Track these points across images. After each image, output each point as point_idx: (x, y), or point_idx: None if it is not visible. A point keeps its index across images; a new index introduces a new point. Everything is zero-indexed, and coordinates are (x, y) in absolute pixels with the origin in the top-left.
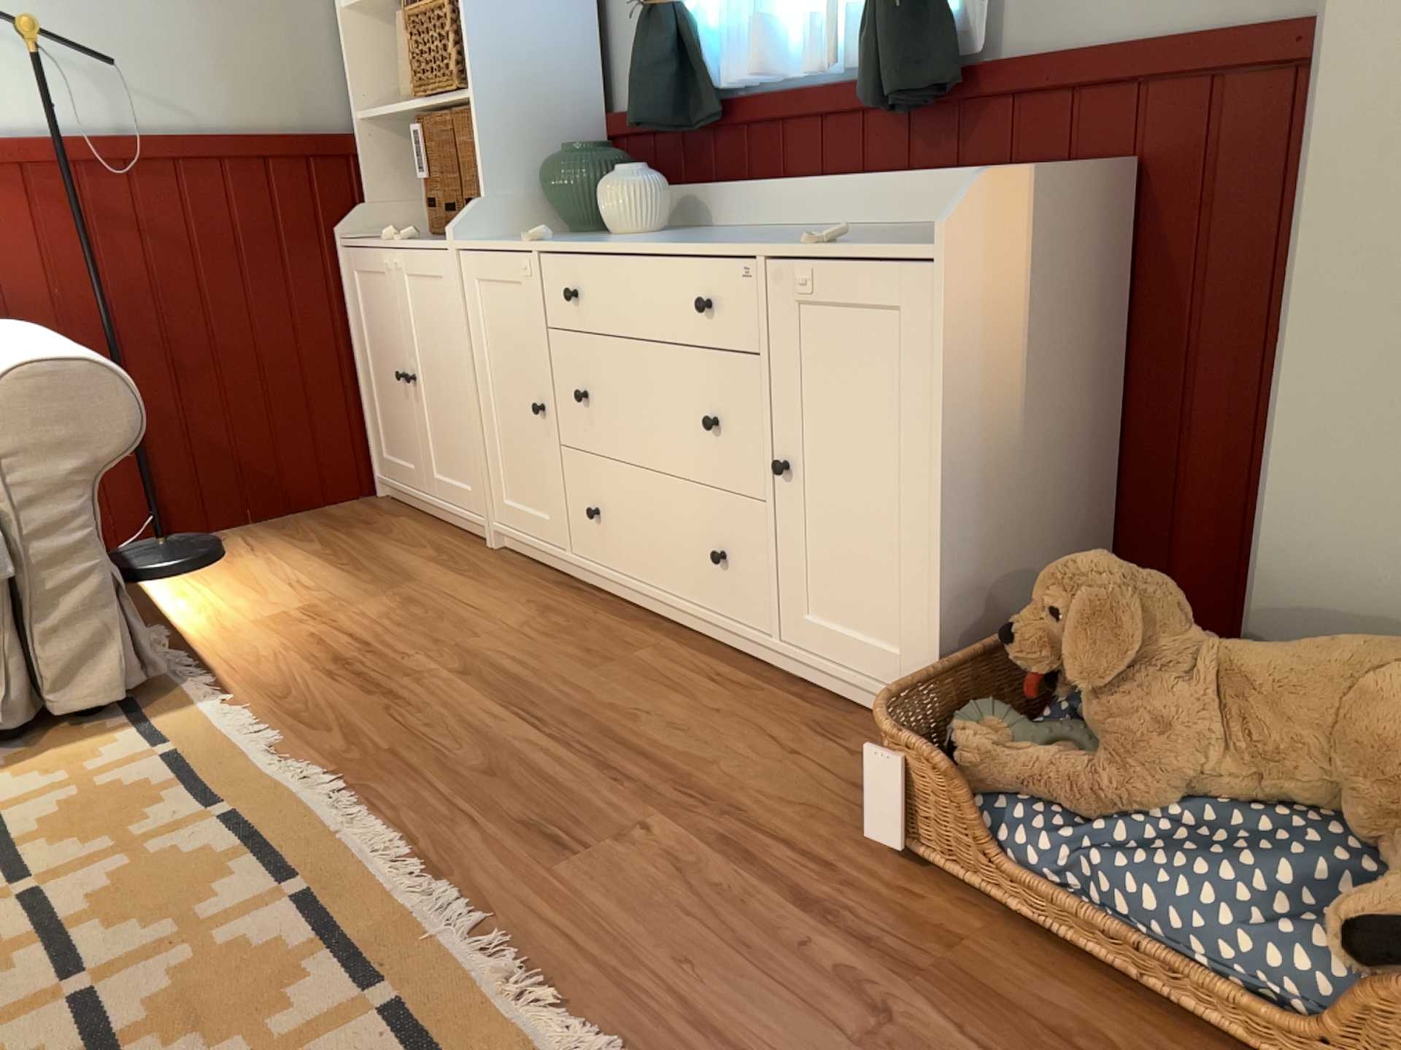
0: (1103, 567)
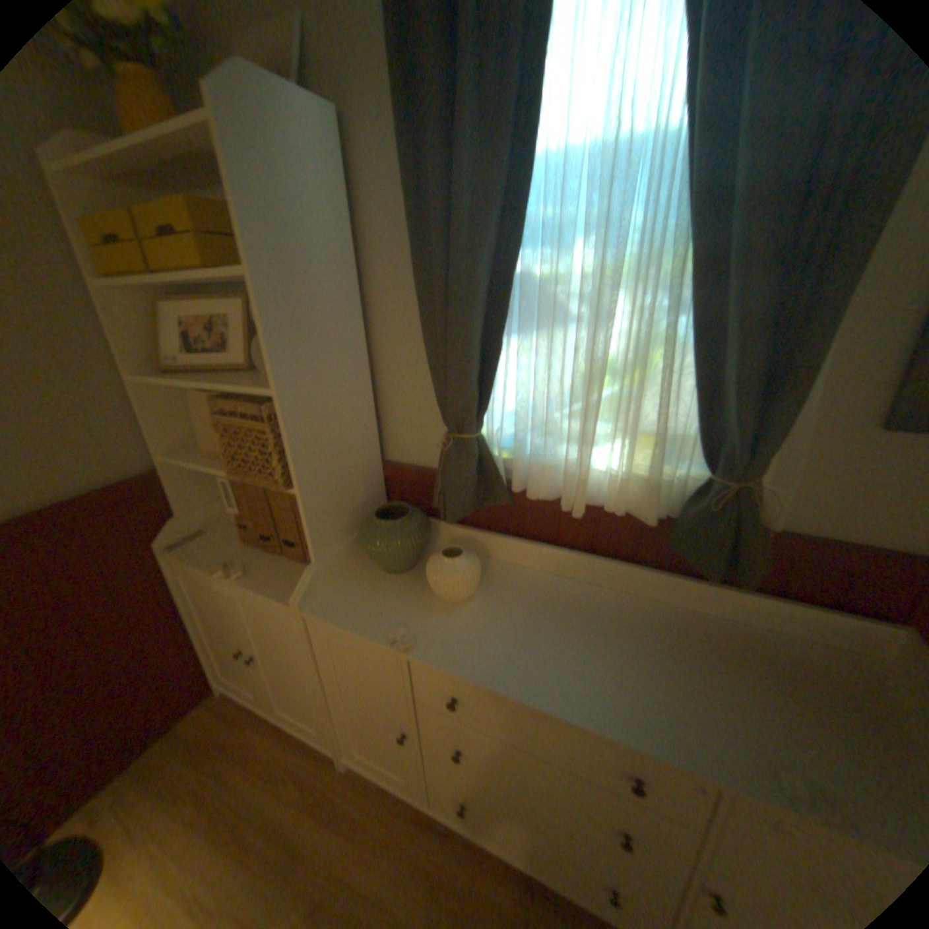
0: None
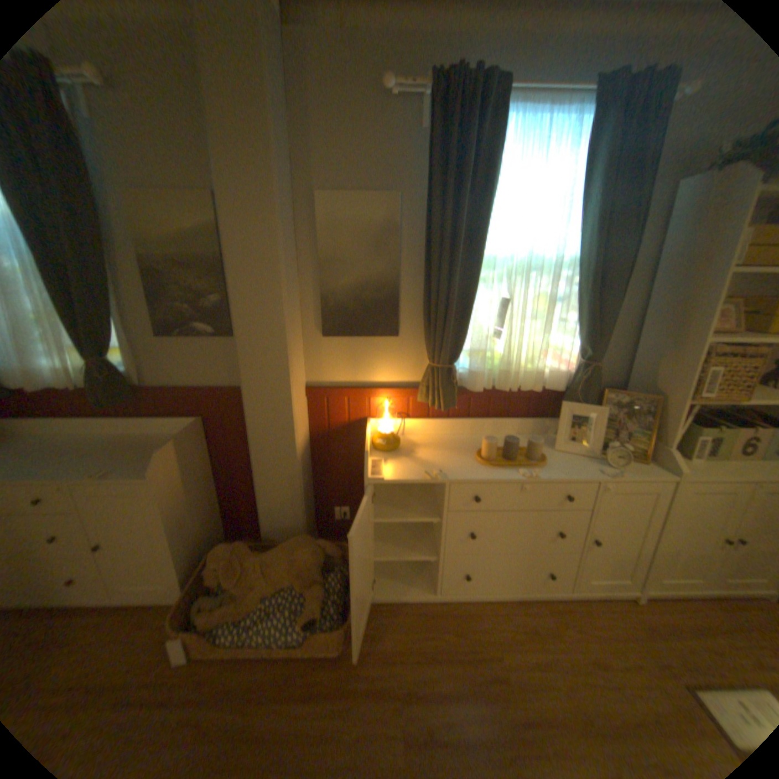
0: (225, 552)
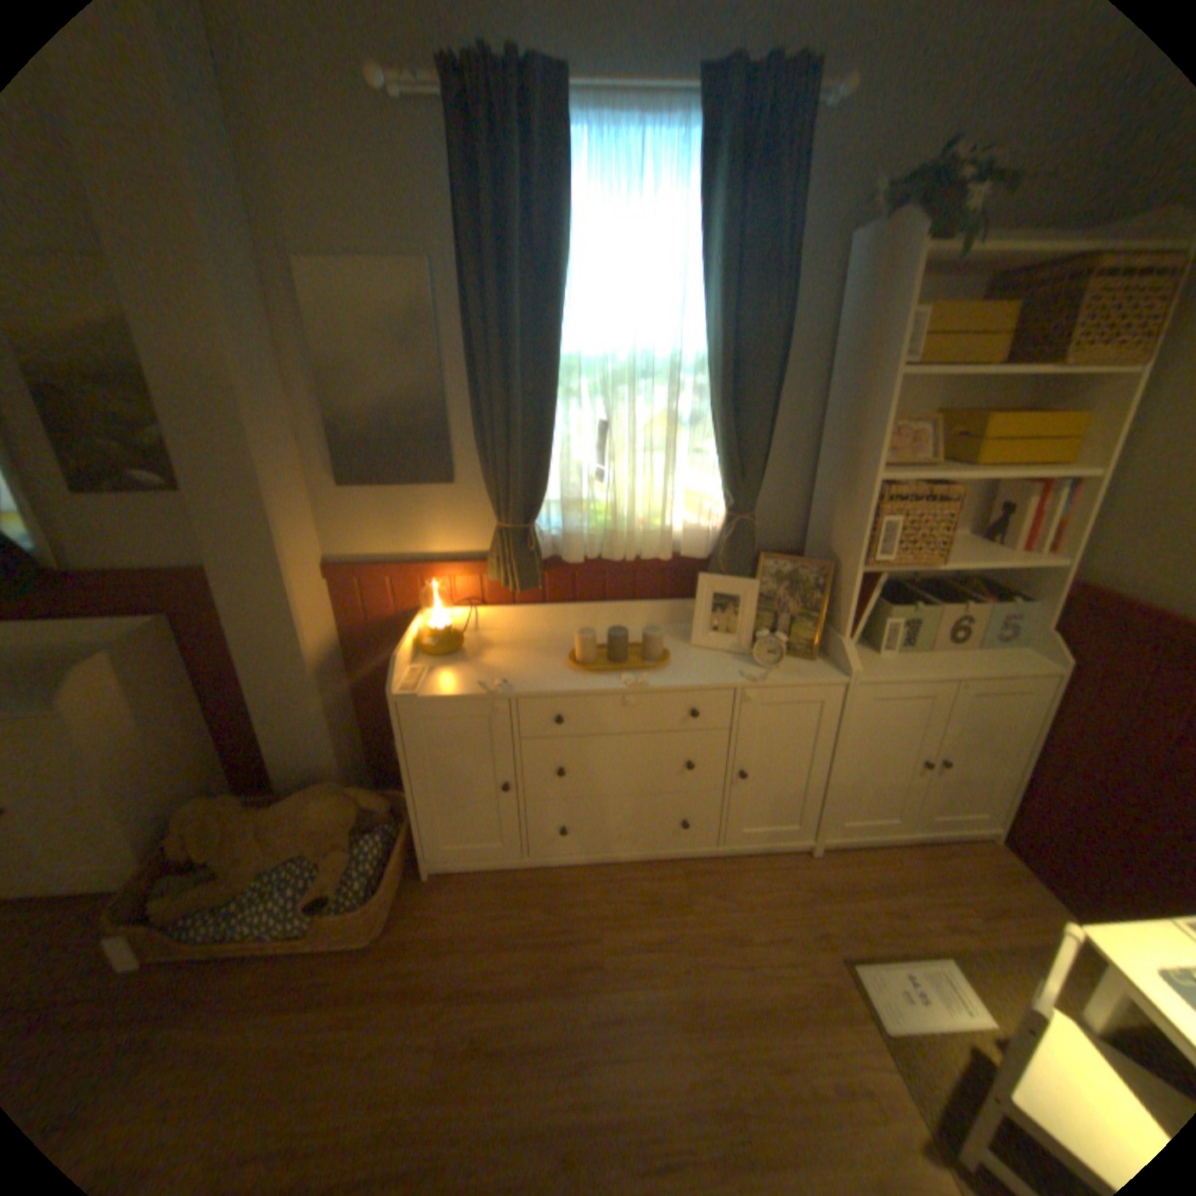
0: (197, 810)
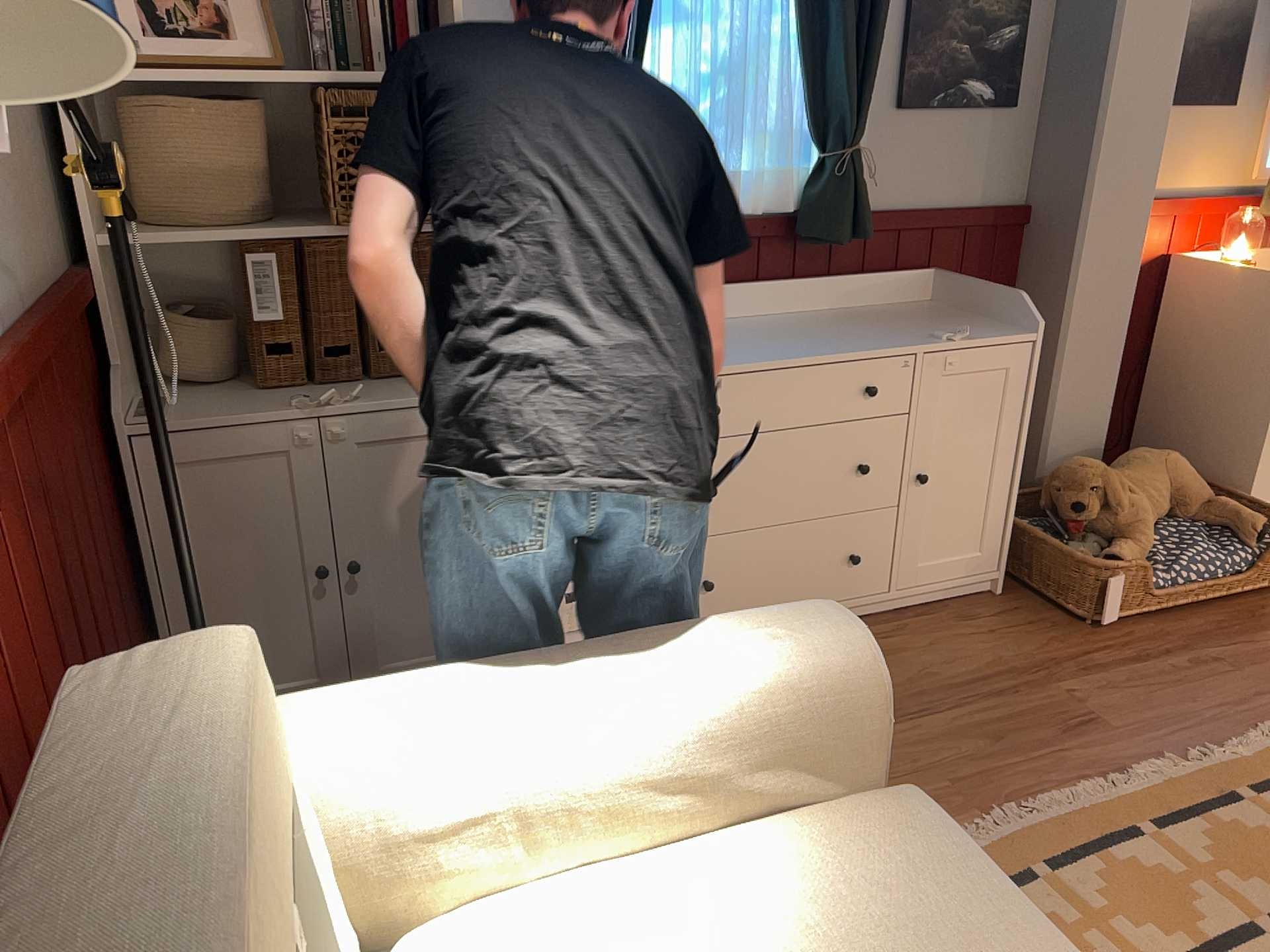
0: (1092, 462)
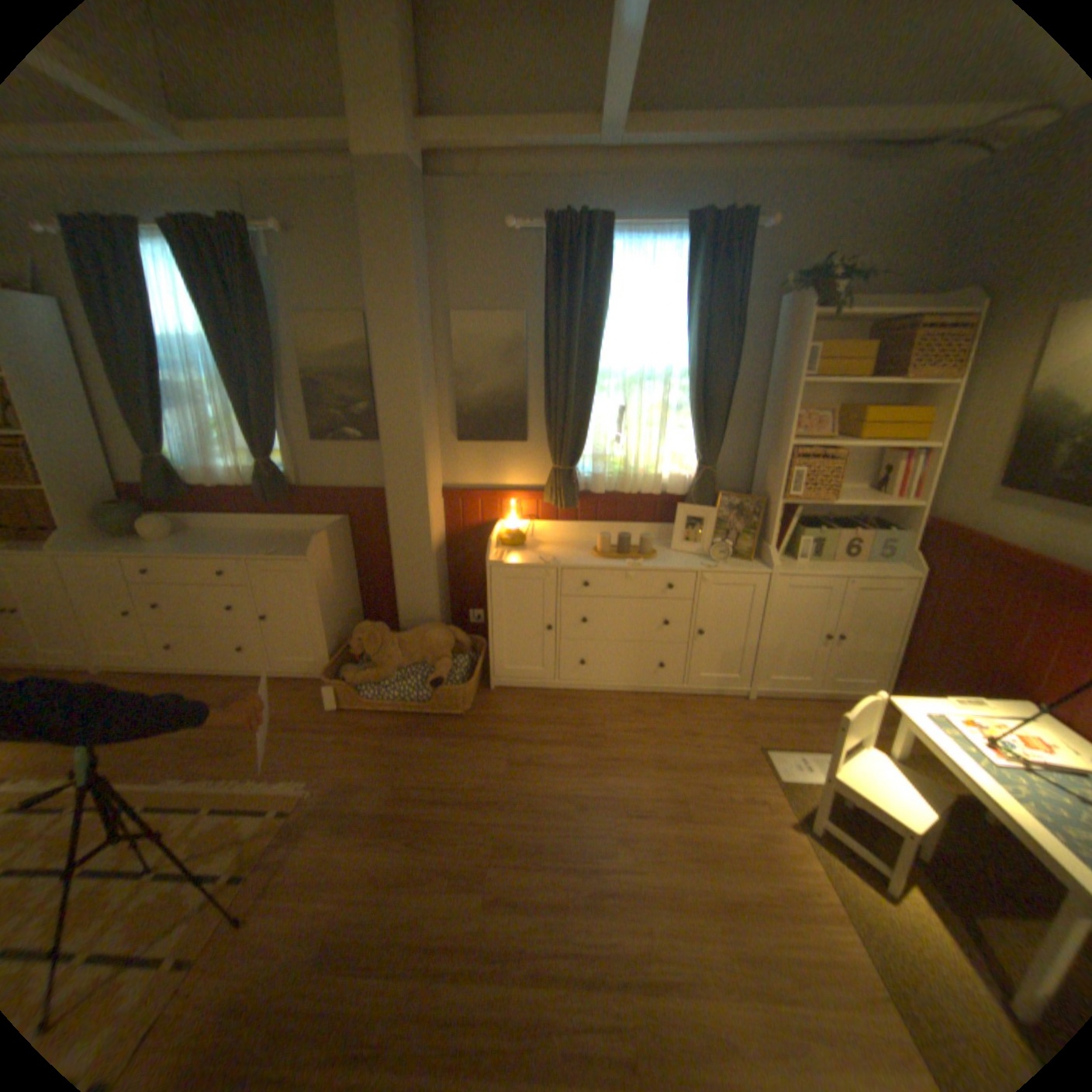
0: (368, 626)
